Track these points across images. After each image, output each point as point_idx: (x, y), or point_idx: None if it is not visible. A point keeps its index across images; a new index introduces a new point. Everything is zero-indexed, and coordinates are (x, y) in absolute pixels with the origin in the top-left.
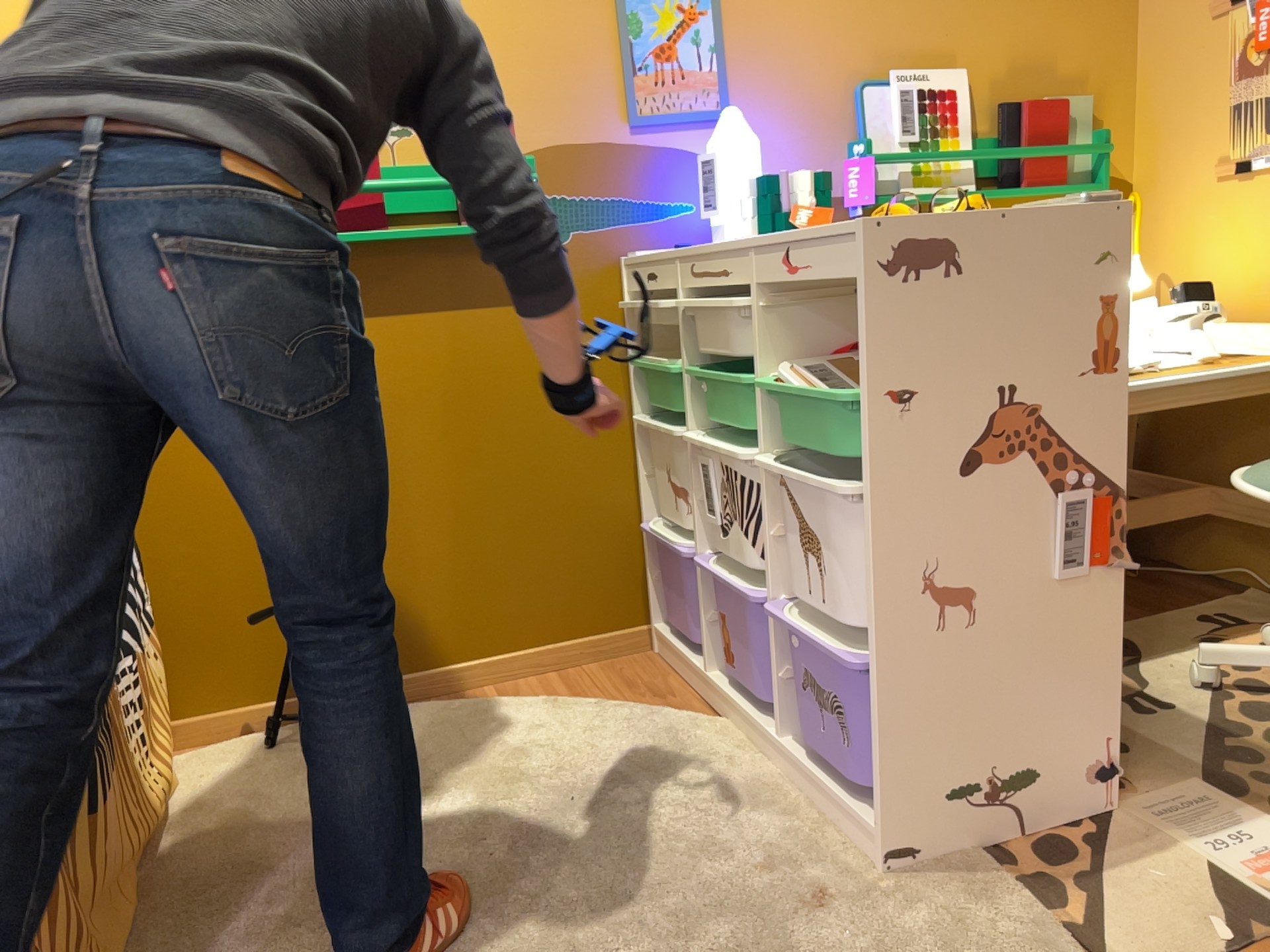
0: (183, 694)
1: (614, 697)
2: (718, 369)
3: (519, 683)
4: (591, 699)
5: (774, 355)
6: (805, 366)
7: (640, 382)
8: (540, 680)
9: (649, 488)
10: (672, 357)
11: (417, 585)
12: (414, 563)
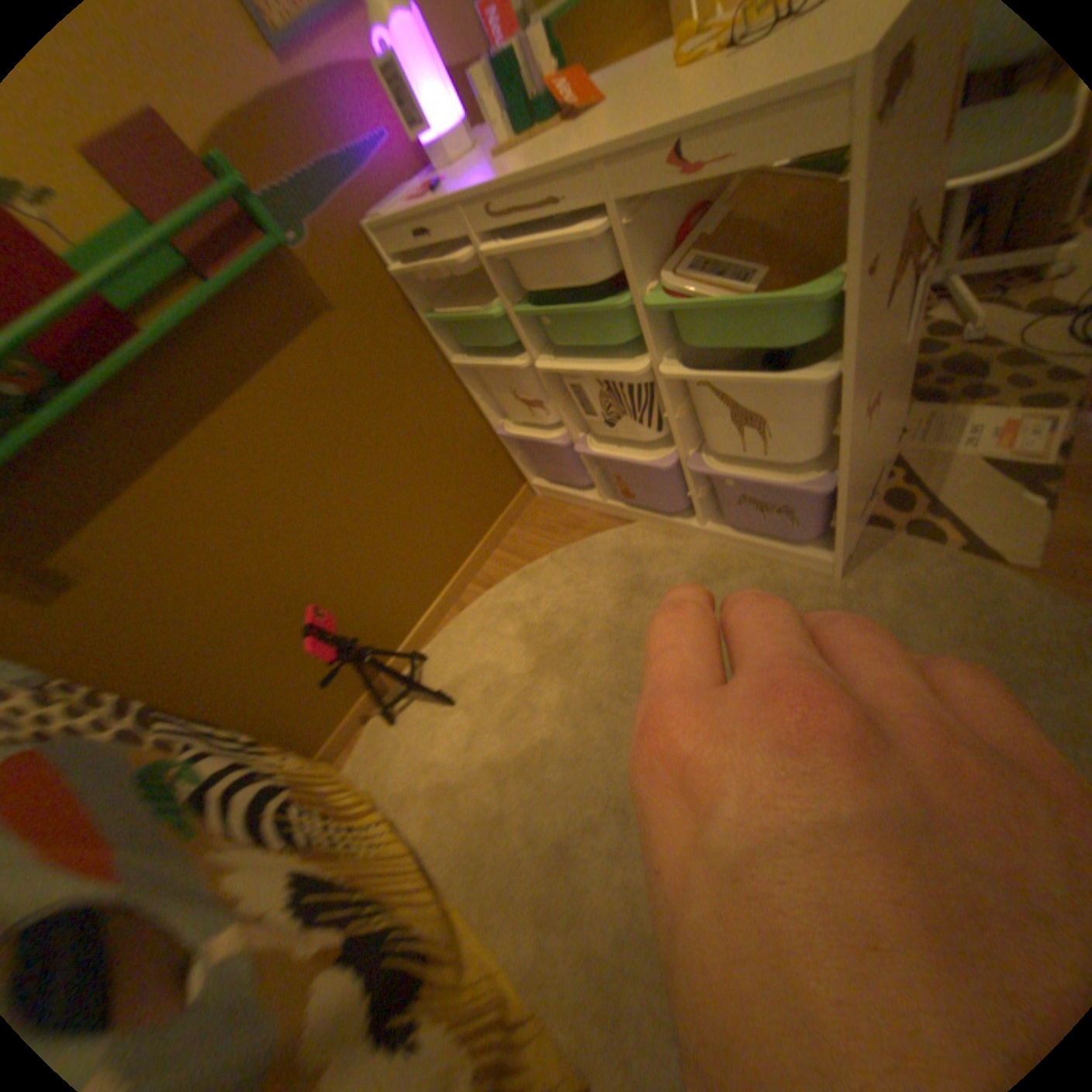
0: (312, 741)
1: (553, 545)
2: (533, 296)
3: (487, 571)
4: (542, 555)
5: (642, 267)
6: (677, 264)
7: (440, 333)
8: (497, 560)
9: (487, 406)
10: (465, 300)
11: (395, 572)
12: (384, 563)
